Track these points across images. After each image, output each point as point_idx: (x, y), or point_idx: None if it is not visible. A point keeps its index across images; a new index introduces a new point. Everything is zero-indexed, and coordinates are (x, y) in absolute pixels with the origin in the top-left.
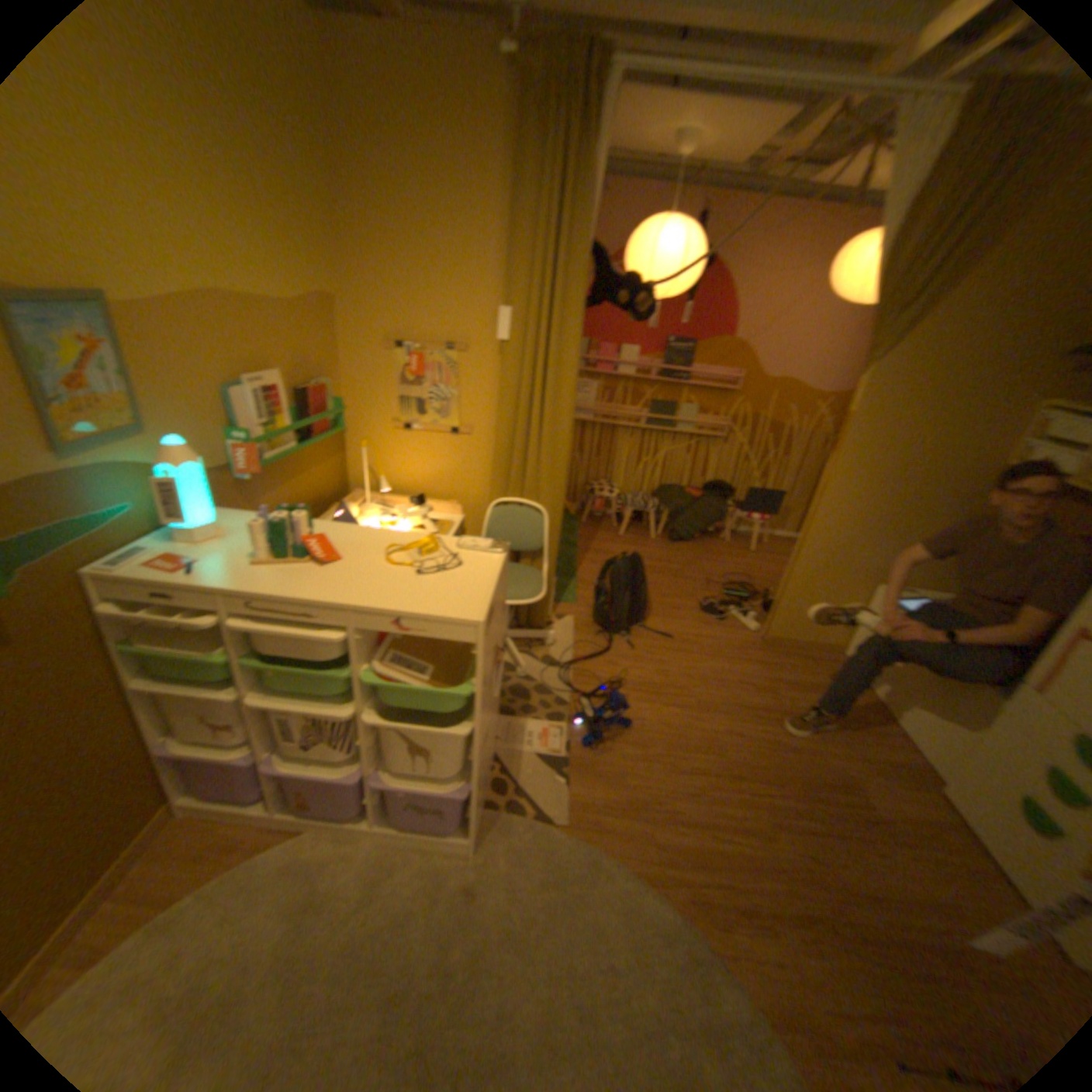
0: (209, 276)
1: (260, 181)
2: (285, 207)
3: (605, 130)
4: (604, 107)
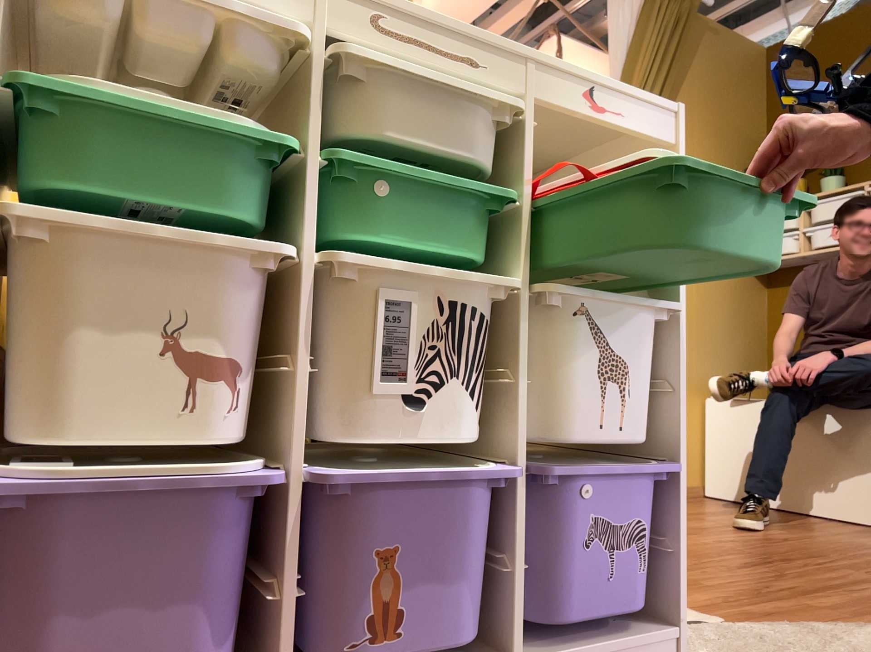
0: None
1: None
2: None
3: None
4: None
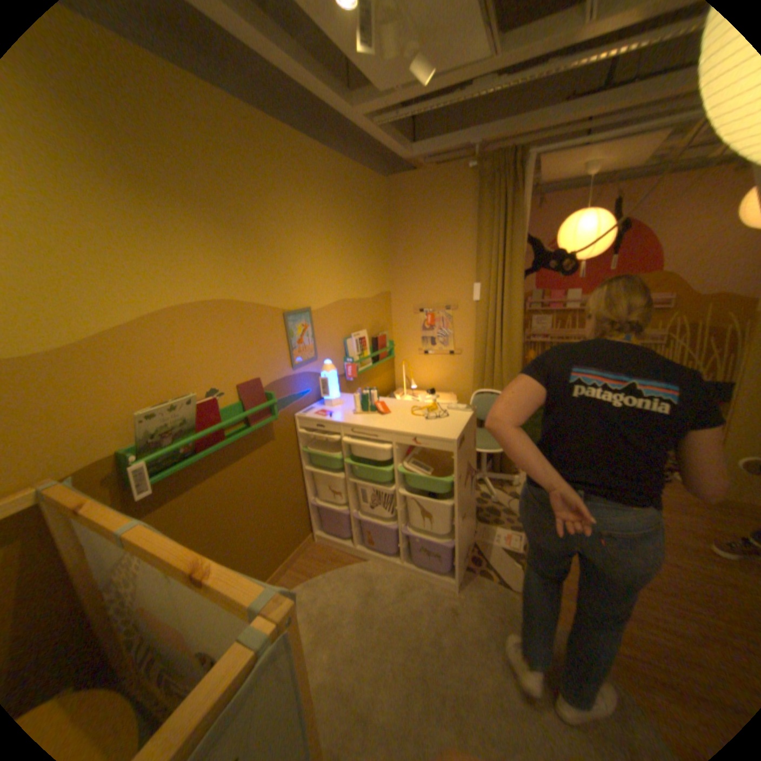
0: (341, 294)
1: (360, 251)
2: (369, 259)
3: (526, 184)
4: (524, 174)
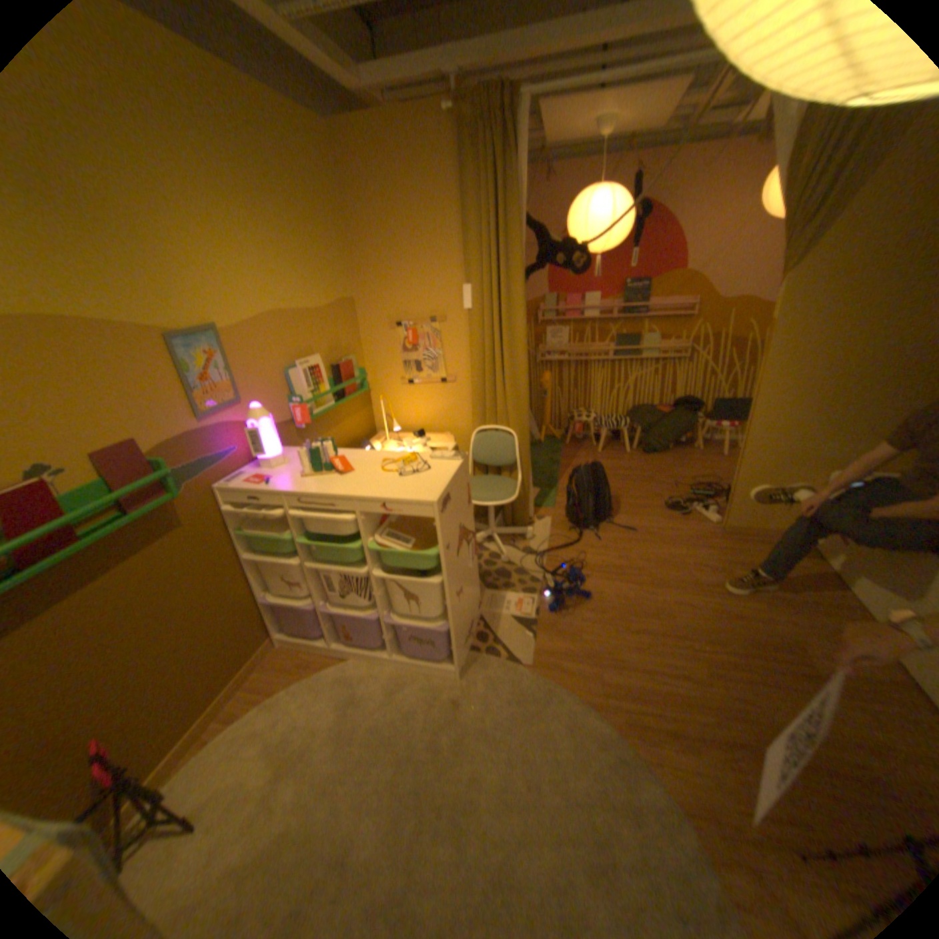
0: (270, 304)
1: (296, 237)
2: (313, 249)
3: (521, 143)
4: (517, 128)
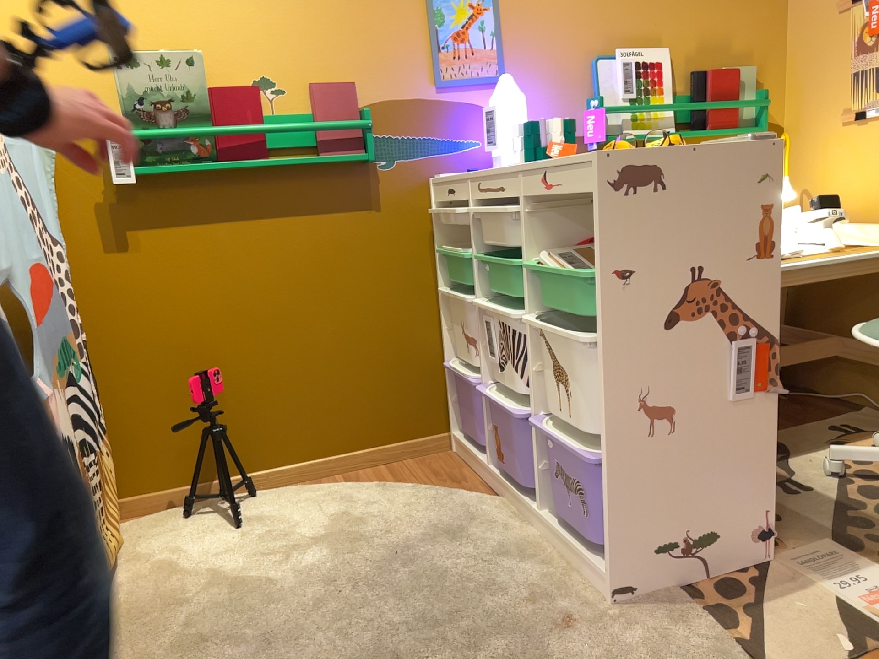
0: None
1: None
2: None
3: None
4: None
